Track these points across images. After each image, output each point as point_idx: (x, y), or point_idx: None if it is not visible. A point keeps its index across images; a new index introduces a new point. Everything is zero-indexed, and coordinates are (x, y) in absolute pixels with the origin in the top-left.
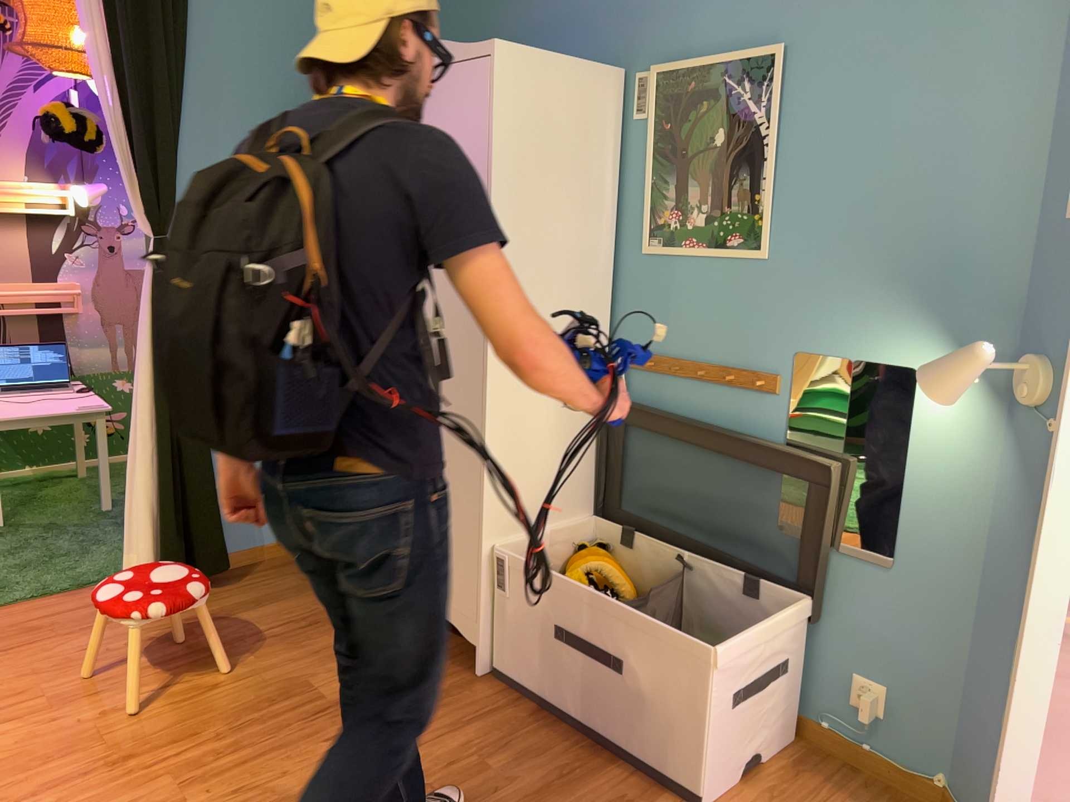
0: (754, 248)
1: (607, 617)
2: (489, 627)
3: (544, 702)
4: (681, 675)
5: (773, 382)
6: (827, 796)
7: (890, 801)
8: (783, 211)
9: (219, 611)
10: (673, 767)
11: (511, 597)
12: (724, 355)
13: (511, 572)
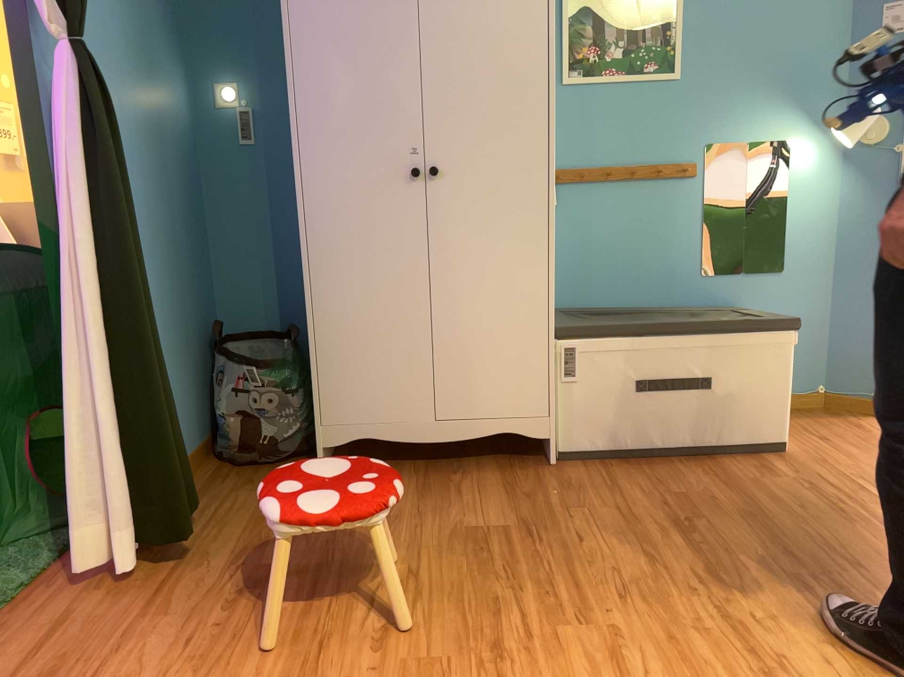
0: (668, 72)
1: (686, 353)
2: (554, 417)
3: (621, 453)
4: (760, 364)
5: (692, 169)
6: (792, 423)
7: (807, 413)
8: (688, 44)
9: (243, 541)
10: (756, 435)
11: (578, 379)
12: (647, 158)
13: (578, 357)
